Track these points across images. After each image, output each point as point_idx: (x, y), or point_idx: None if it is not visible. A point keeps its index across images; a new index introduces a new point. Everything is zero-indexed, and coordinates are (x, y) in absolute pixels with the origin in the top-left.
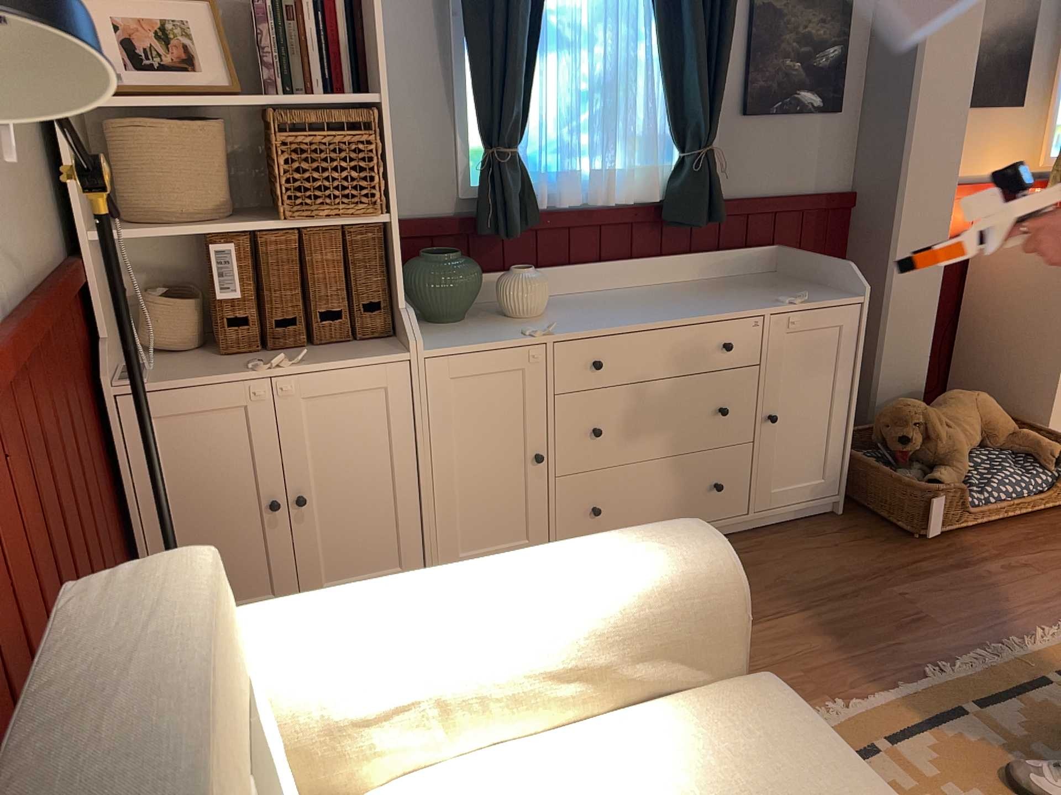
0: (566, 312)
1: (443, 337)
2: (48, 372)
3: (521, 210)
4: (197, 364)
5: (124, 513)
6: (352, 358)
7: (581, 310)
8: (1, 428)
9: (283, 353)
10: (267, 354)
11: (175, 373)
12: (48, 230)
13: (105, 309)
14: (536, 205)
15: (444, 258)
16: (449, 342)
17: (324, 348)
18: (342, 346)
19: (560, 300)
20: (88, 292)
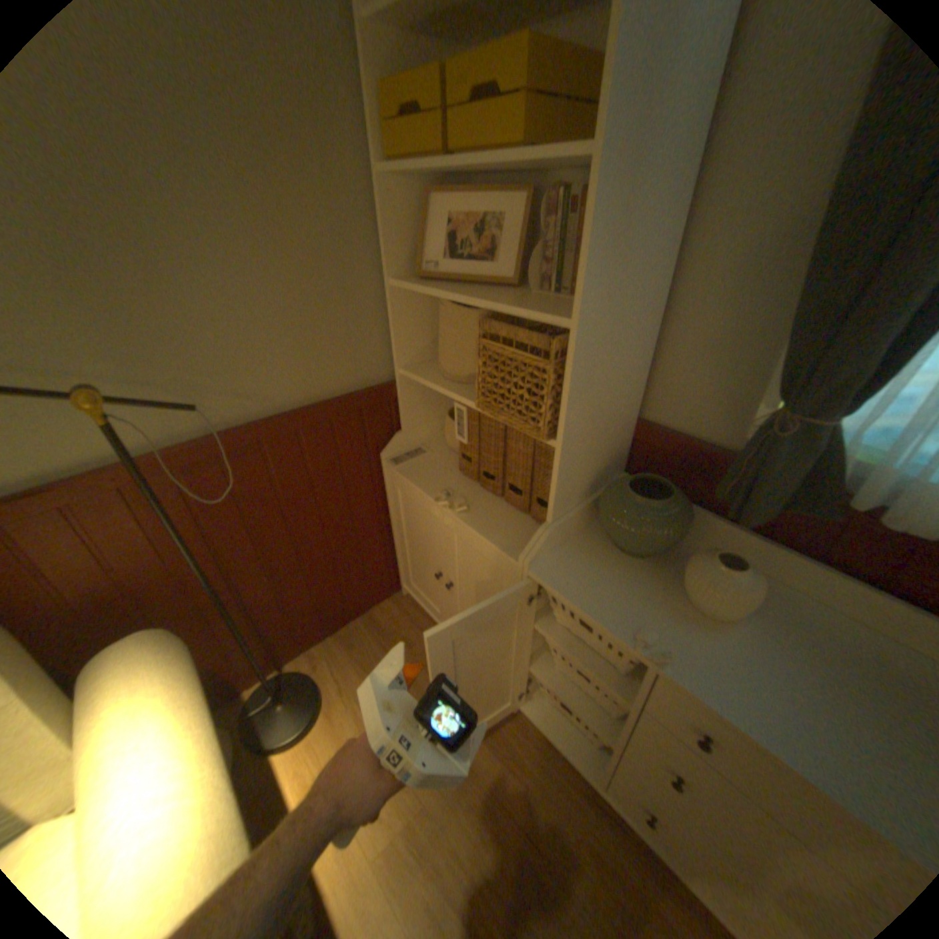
0: (768, 645)
1: (579, 569)
2: (241, 466)
3: (802, 496)
4: (440, 469)
5: (391, 520)
6: (493, 533)
7: (796, 661)
8: (159, 496)
9: (481, 494)
10: (476, 488)
11: (420, 469)
12: (365, 364)
13: (415, 412)
14: (851, 498)
15: (641, 498)
16: (568, 580)
17: (505, 508)
18: (515, 515)
19: (812, 617)
20: (402, 401)
